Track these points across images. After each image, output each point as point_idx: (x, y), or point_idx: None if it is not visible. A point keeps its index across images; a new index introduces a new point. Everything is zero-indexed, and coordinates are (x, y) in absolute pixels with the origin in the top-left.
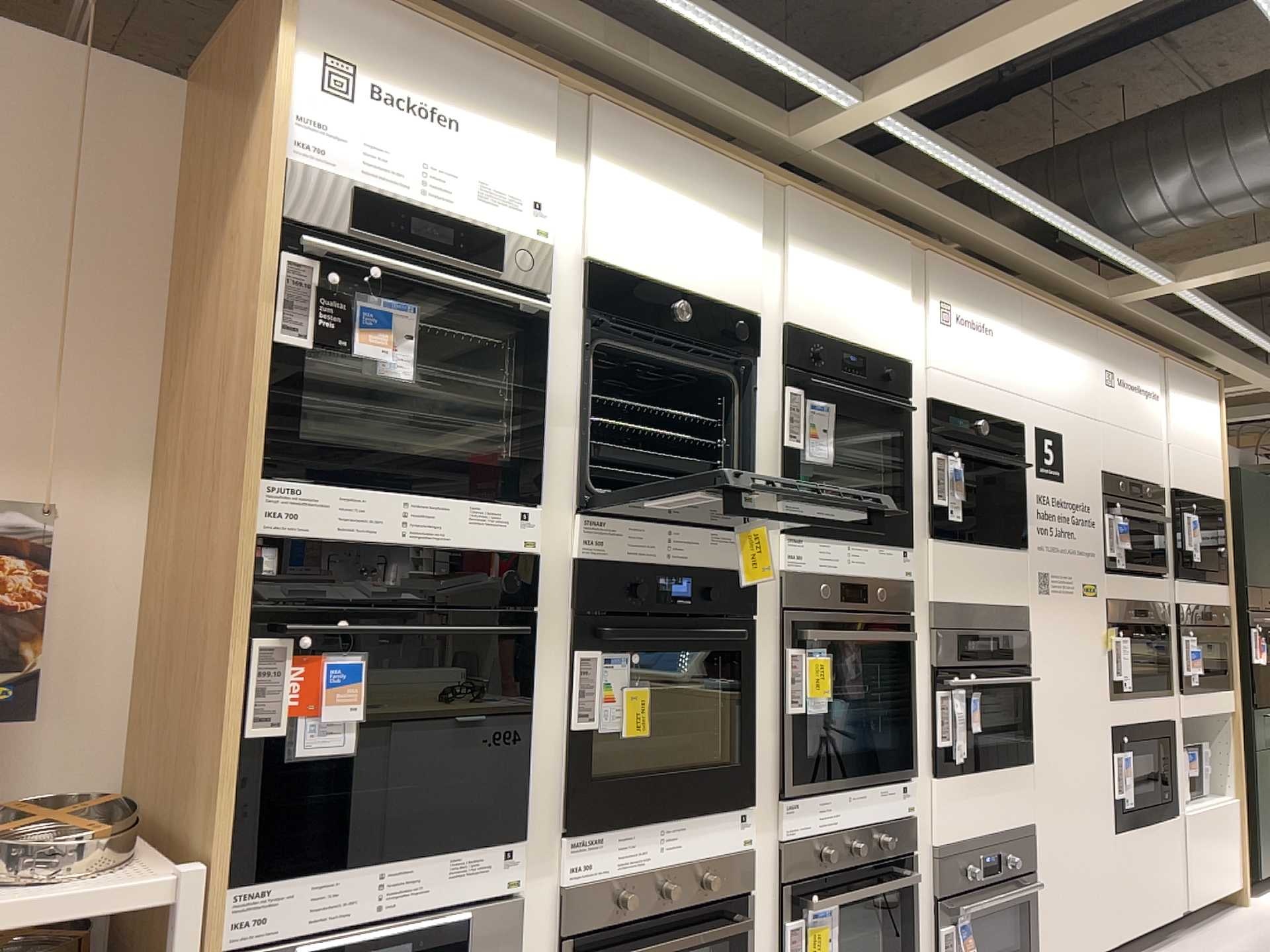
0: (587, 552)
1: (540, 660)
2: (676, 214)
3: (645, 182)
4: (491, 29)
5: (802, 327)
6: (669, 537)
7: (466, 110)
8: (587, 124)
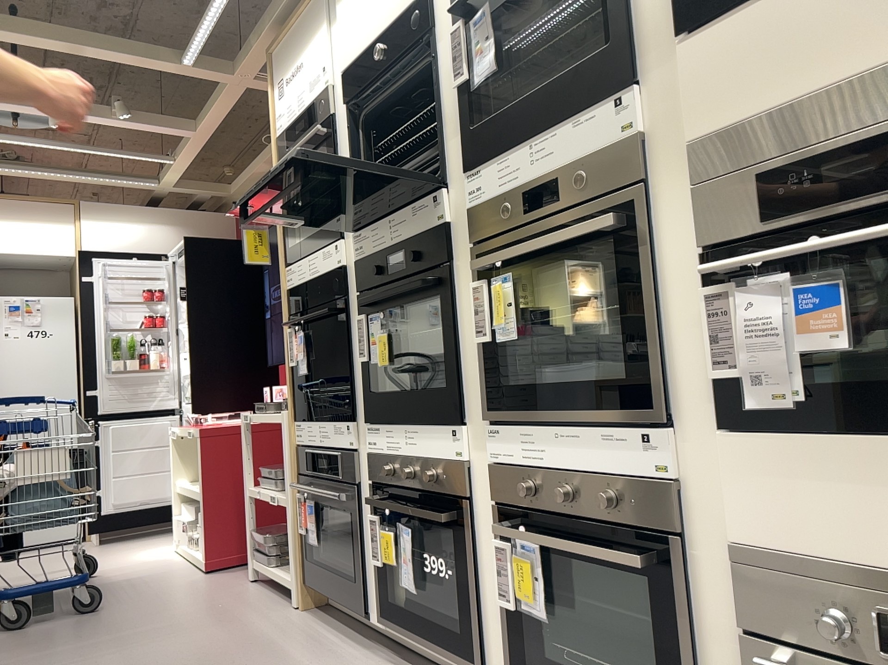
0: (356, 256)
1: (351, 328)
2: None
3: None
4: None
5: None
6: (388, 225)
7: (300, 51)
8: None
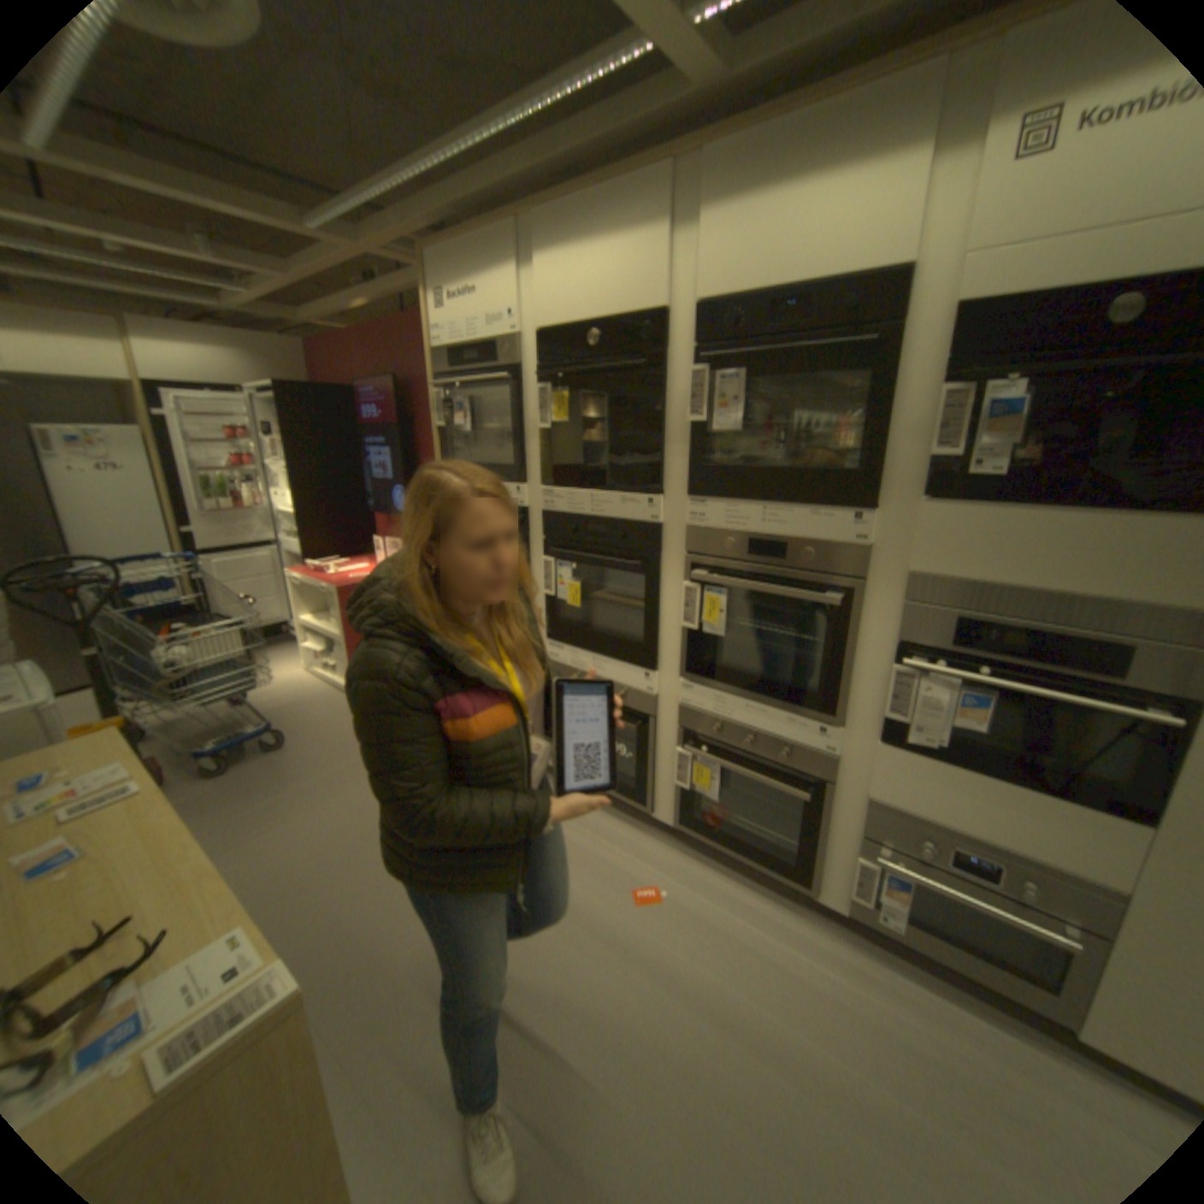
0: (546, 512)
1: (533, 564)
2: (587, 256)
3: (564, 246)
4: (490, 201)
5: (721, 294)
6: (591, 503)
7: (472, 275)
8: (531, 227)
